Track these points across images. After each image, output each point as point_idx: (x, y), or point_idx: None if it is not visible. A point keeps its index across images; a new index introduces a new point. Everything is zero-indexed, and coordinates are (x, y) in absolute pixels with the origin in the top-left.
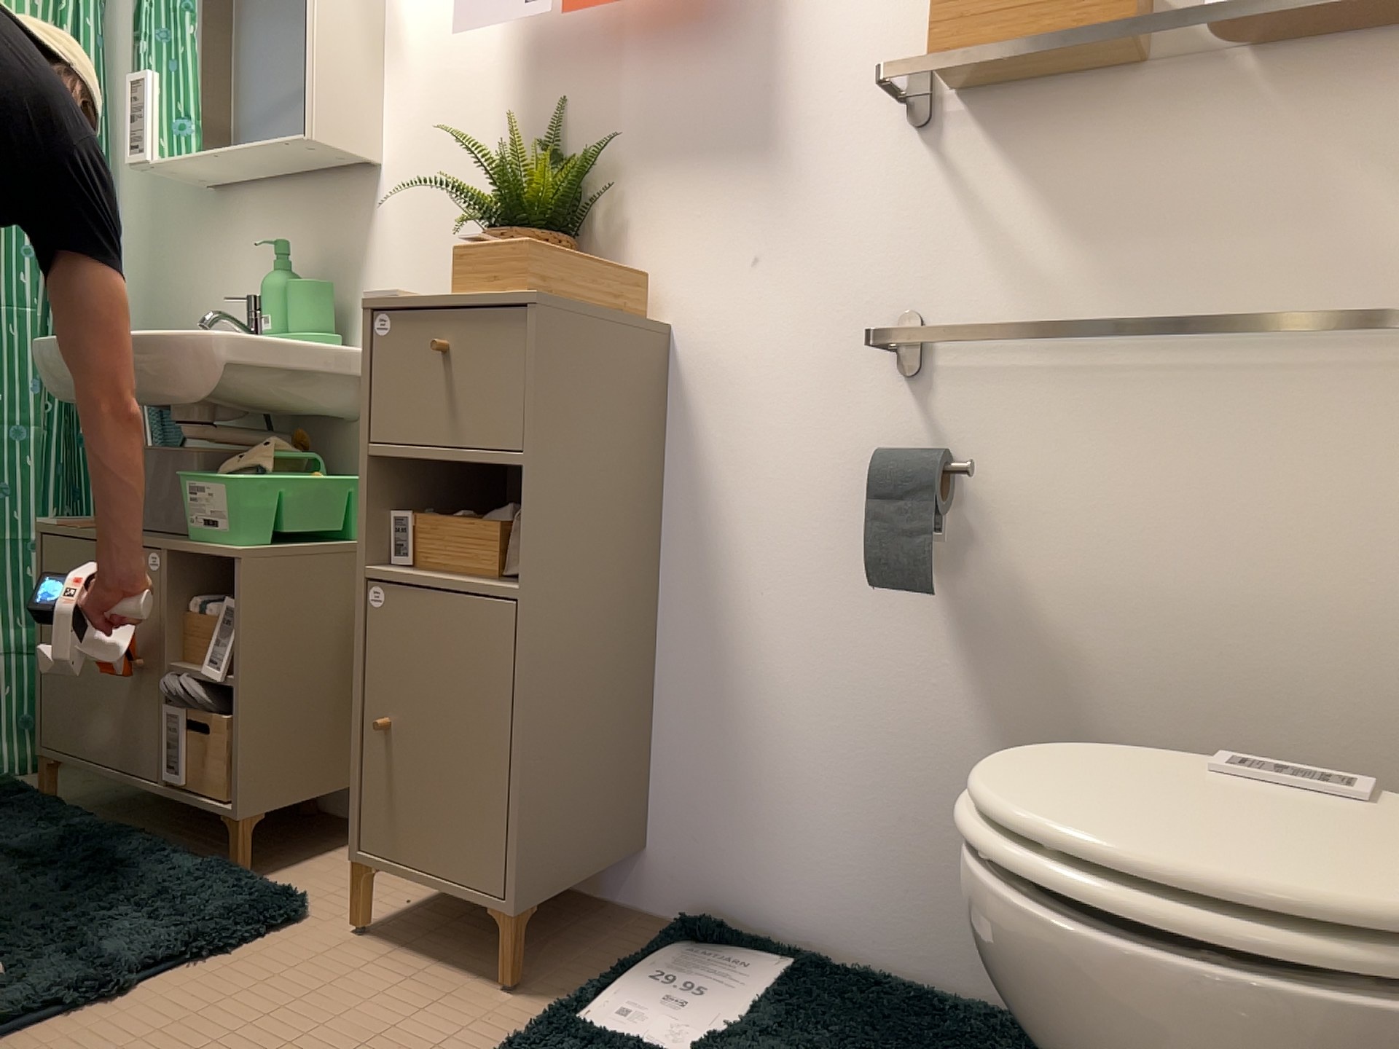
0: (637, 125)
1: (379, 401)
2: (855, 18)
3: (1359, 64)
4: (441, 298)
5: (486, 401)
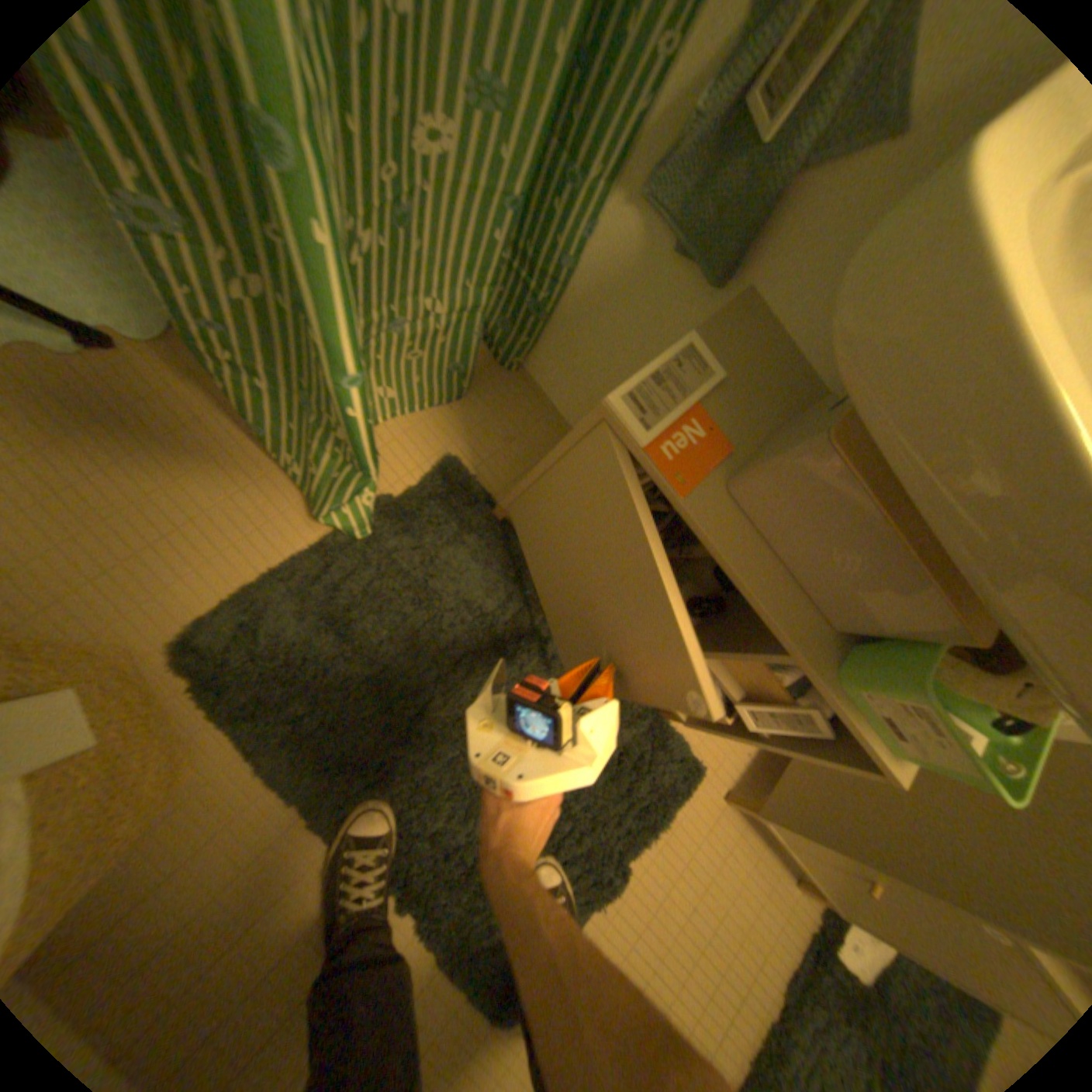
0: None
1: None
2: None
3: None
4: None
5: None
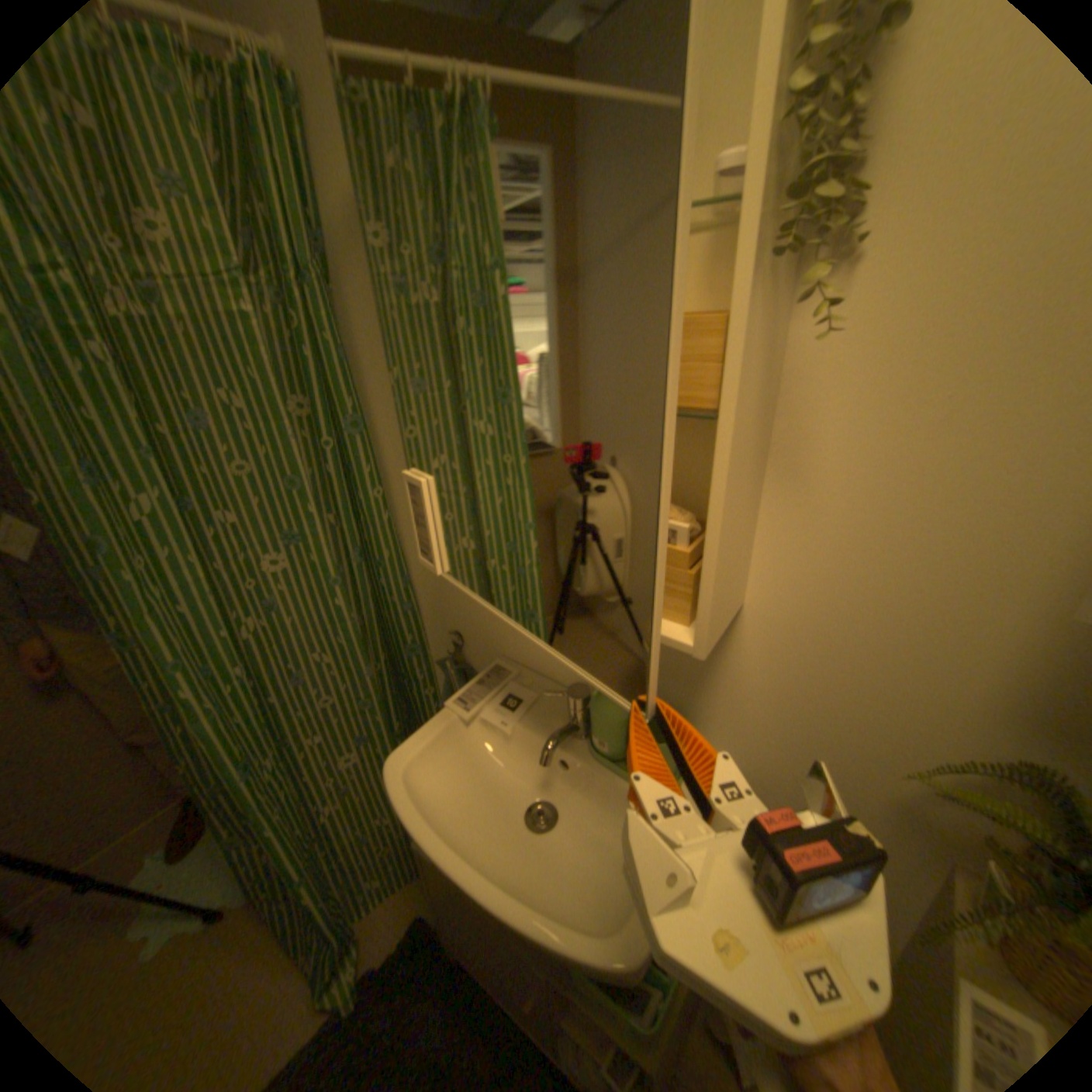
0: None
1: None
2: None
3: None
4: None
5: None
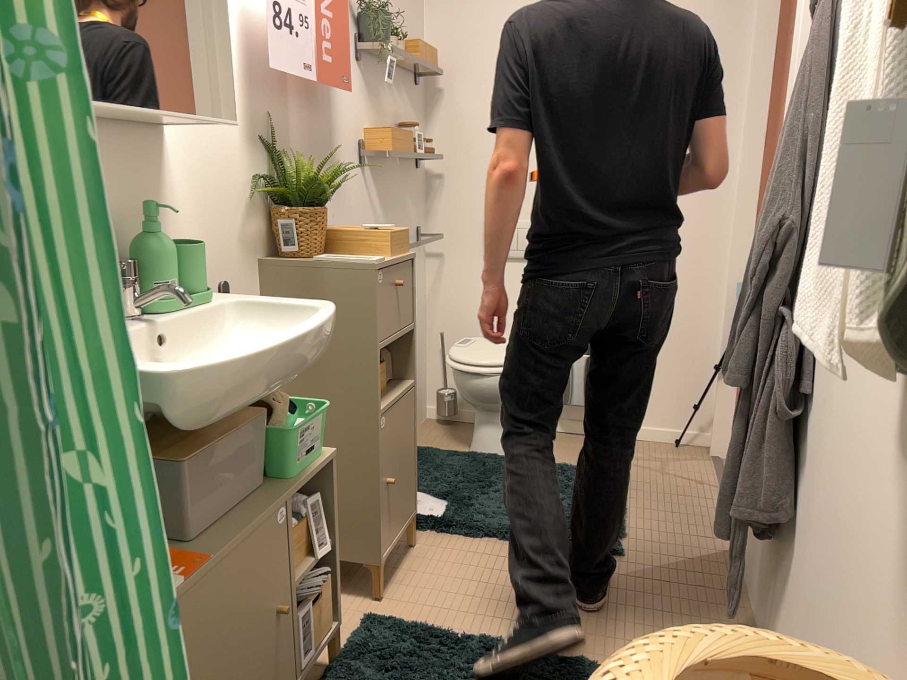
0: (300, 145)
1: (382, 318)
2: (350, 119)
3: (409, 170)
4: (395, 259)
5: (407, 305)
